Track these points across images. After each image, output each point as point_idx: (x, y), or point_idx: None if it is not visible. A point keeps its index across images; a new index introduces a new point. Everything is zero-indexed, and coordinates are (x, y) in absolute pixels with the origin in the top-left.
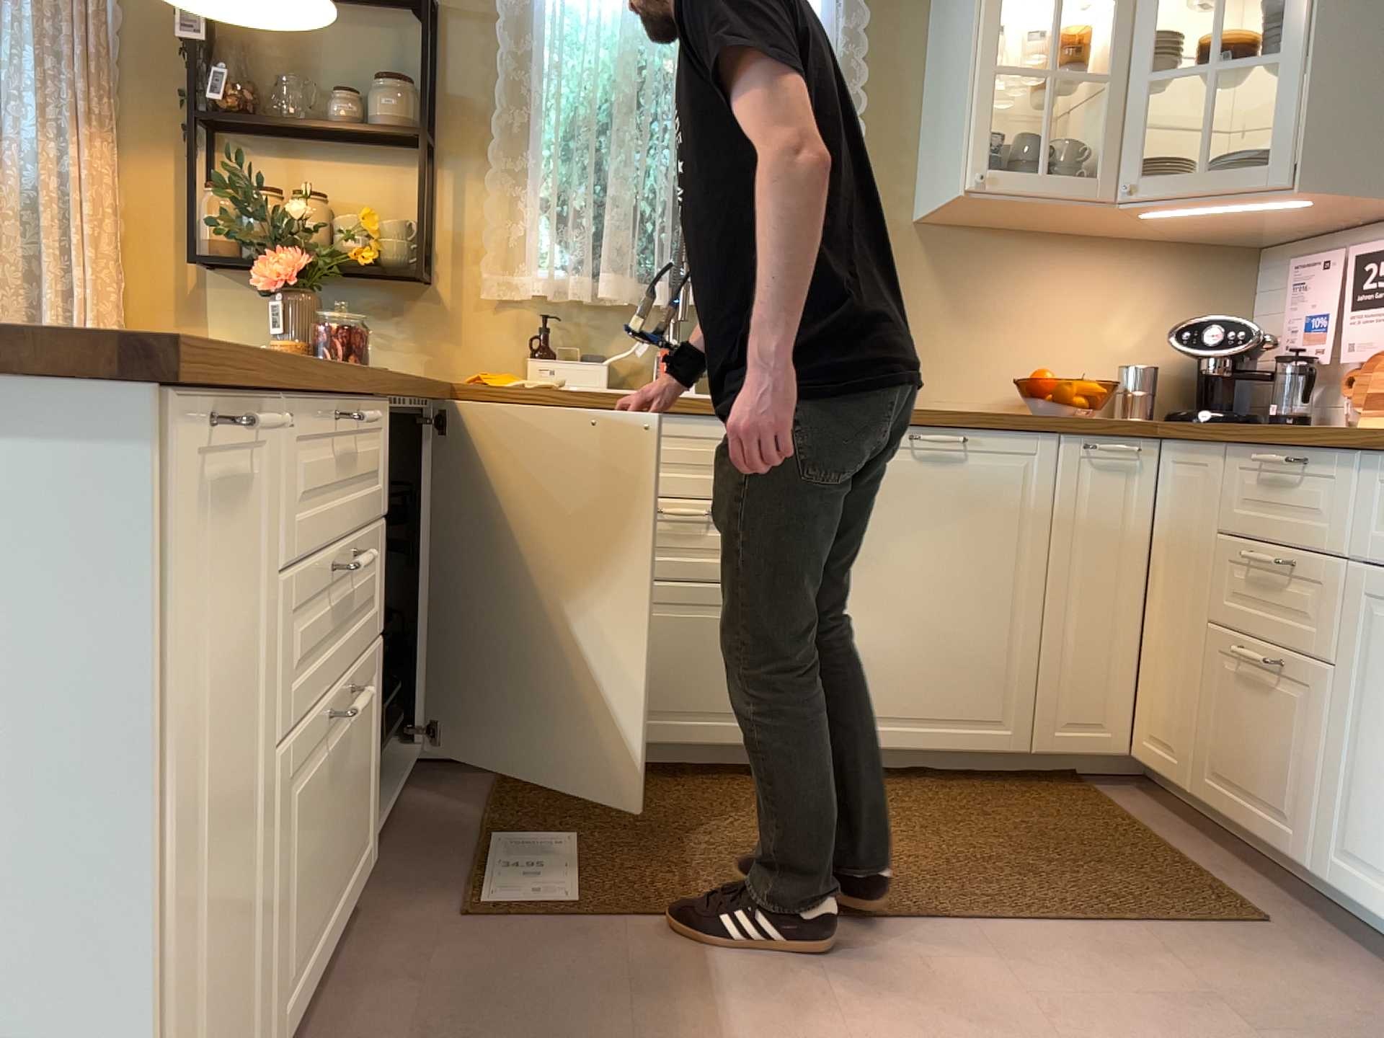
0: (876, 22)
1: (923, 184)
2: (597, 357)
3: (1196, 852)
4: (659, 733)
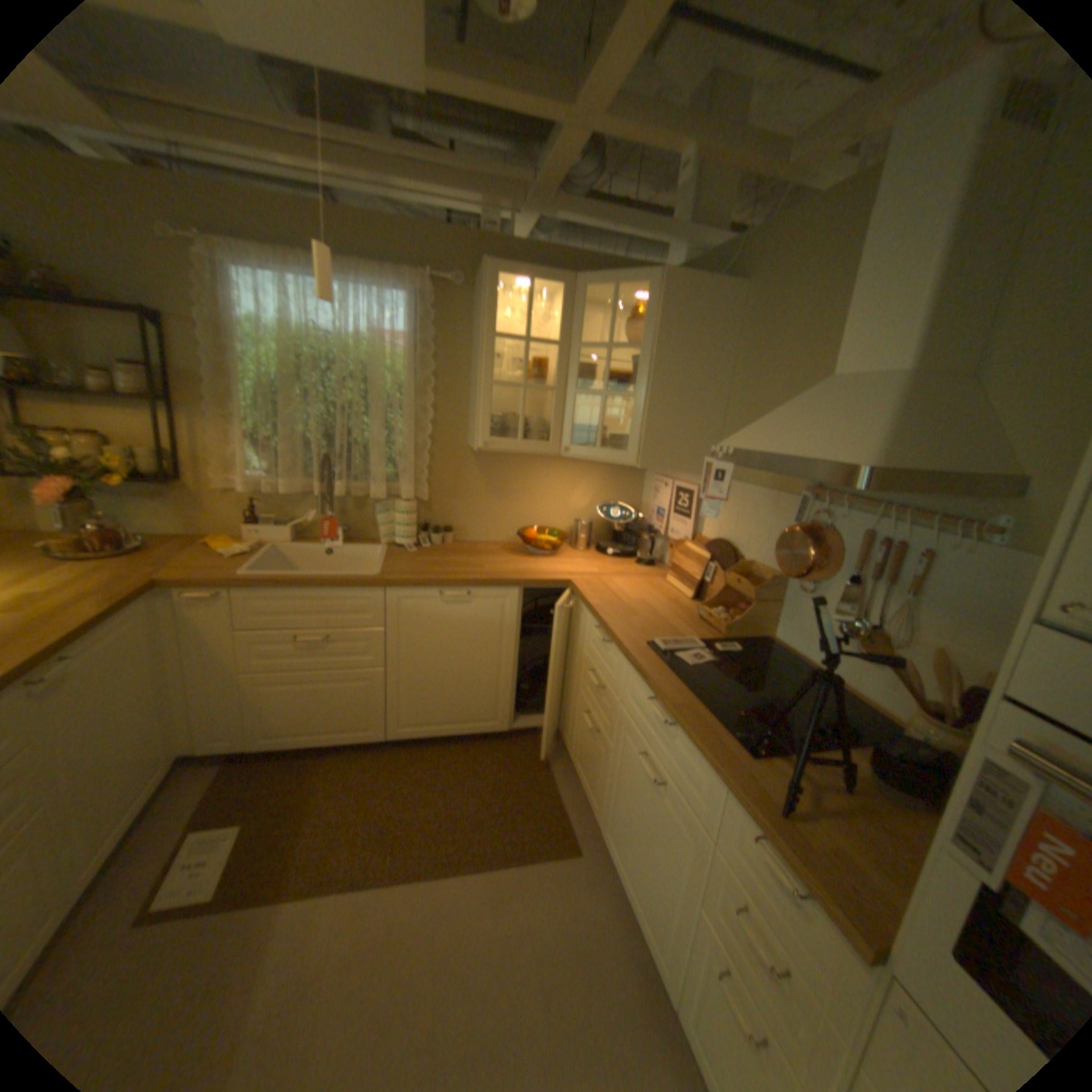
0: (442, 335)
1: (471, 428)
2: (286, 523)
3: (568, 794)
4: (310, 744)
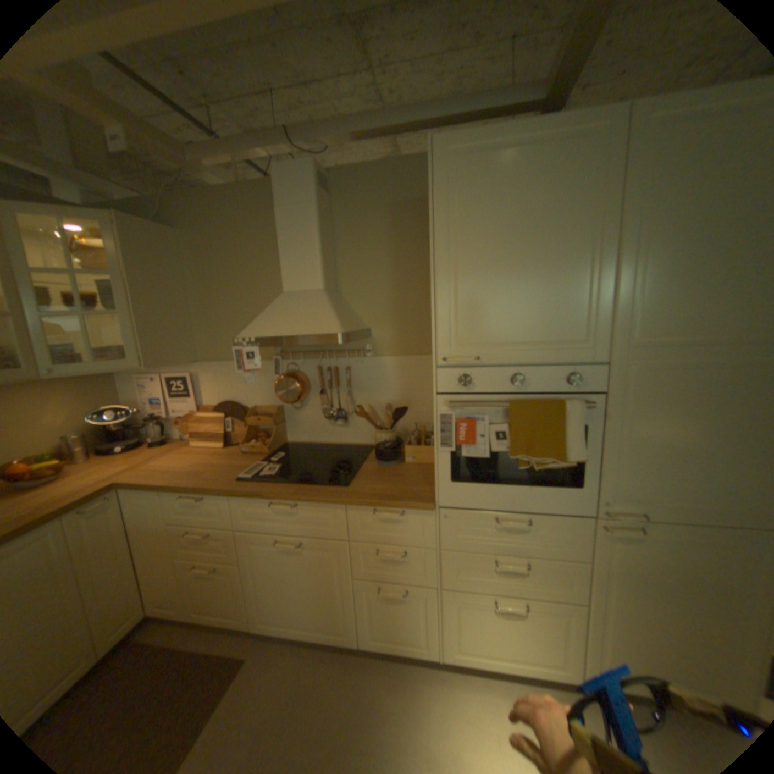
0: None
1: None
2: None
3: (196, 644)
4: None
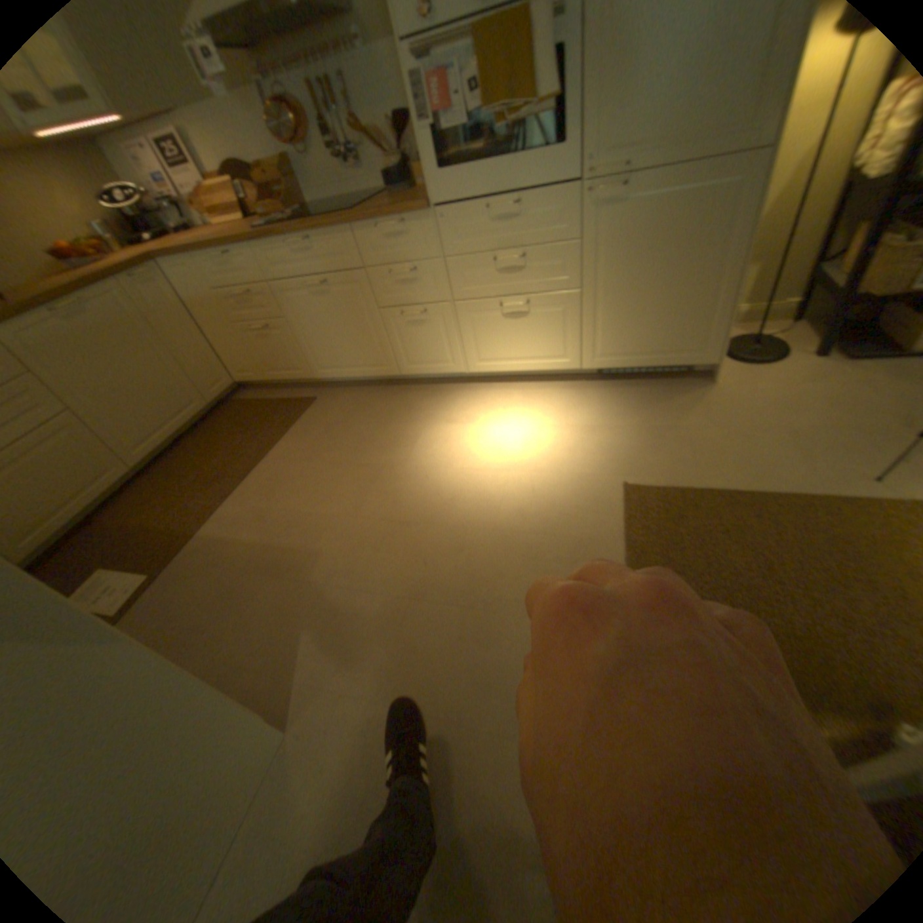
0: None
1: None
2: None
3: (280, 395)
4: (71, 512)
